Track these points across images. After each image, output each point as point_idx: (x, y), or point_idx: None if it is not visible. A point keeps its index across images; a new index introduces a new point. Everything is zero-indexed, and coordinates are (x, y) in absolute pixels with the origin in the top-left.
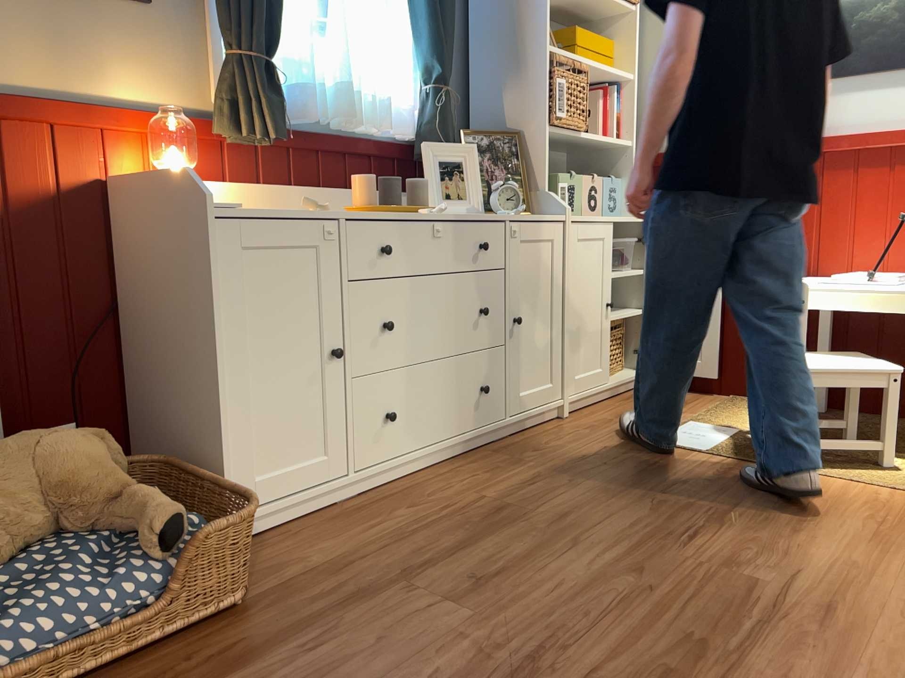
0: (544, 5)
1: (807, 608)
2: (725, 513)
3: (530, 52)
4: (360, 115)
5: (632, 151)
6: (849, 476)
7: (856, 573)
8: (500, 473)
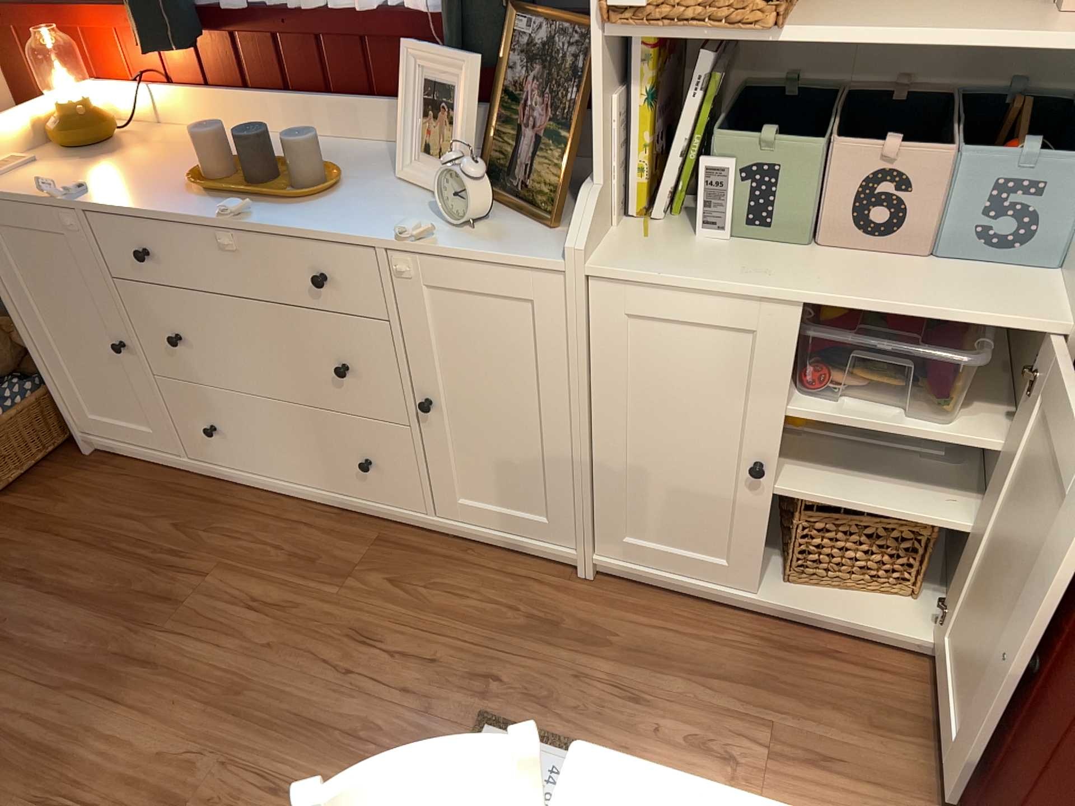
0: None
1: None
2: None
3: None
4: None
5: None
6: None
7: None
8: (290, 569)
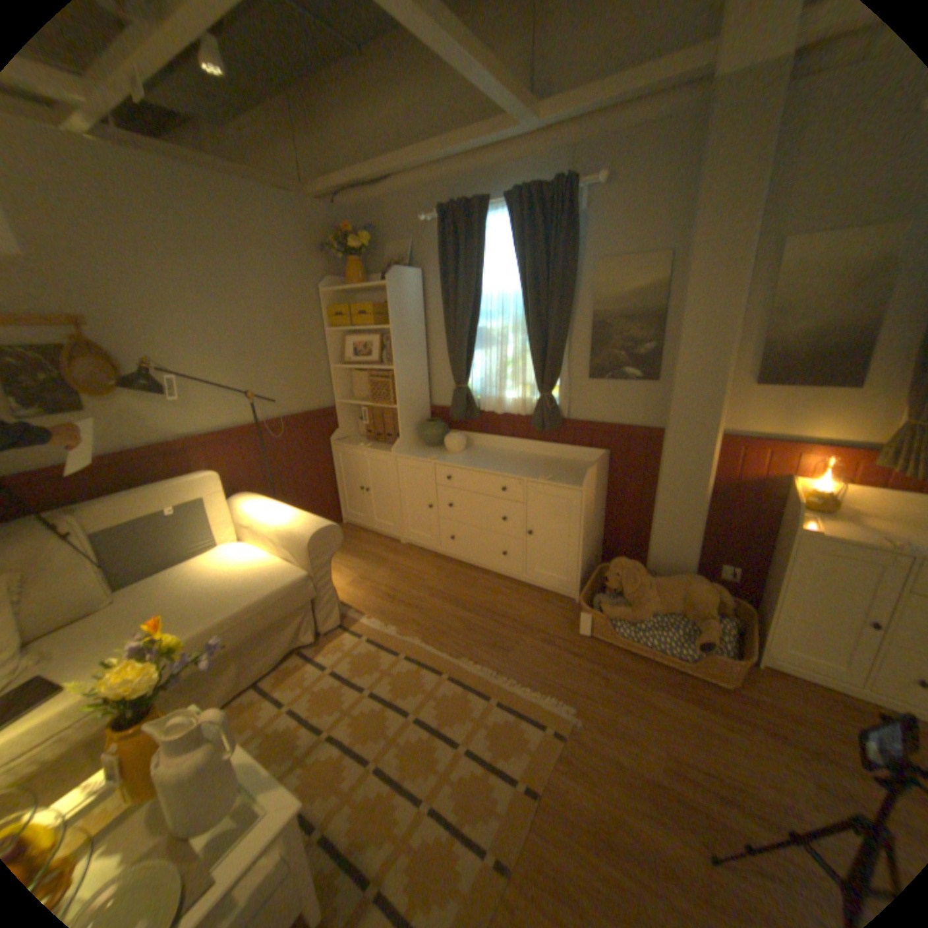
0: None
1: None
2: None
3: None
4: None
5: None
6: None
7: None
8: None
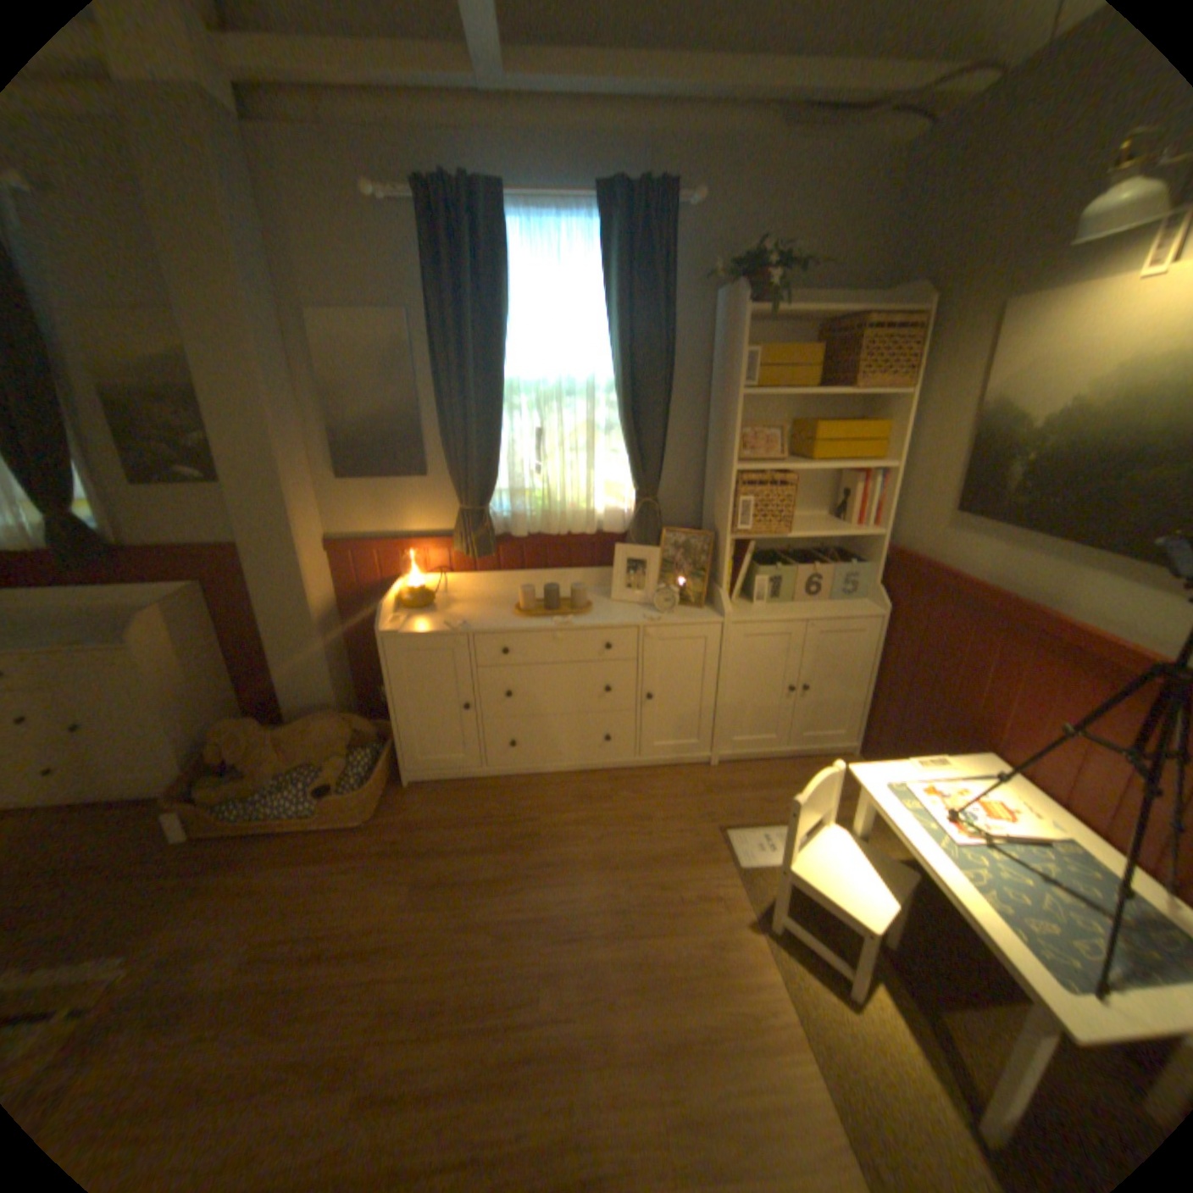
0: (734, 430)
1: (518, 1050)
2: (630, 940)
3: (726, 469)
4: (577, 520)
5: (884, 541)
6: (795, 984)
7: (595, 1060)
8: (579, 805)
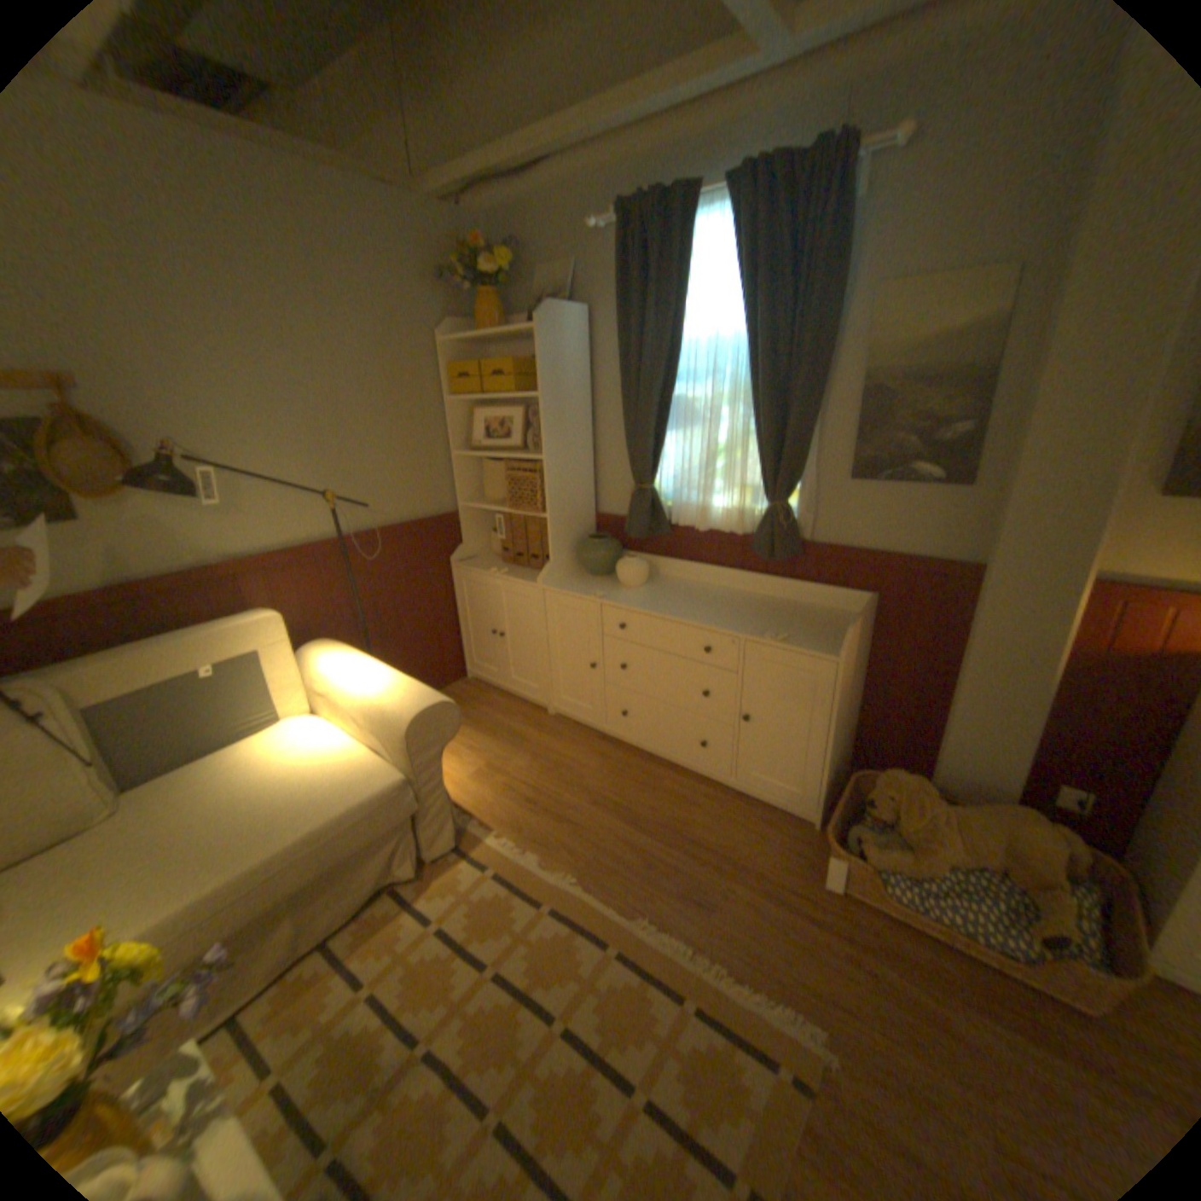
0: None
1: None
2: None
3: None
4: None
5: None
6: None
7: None
8: None
